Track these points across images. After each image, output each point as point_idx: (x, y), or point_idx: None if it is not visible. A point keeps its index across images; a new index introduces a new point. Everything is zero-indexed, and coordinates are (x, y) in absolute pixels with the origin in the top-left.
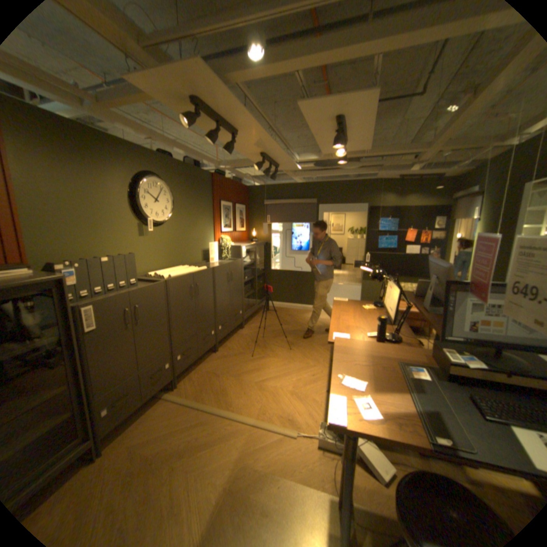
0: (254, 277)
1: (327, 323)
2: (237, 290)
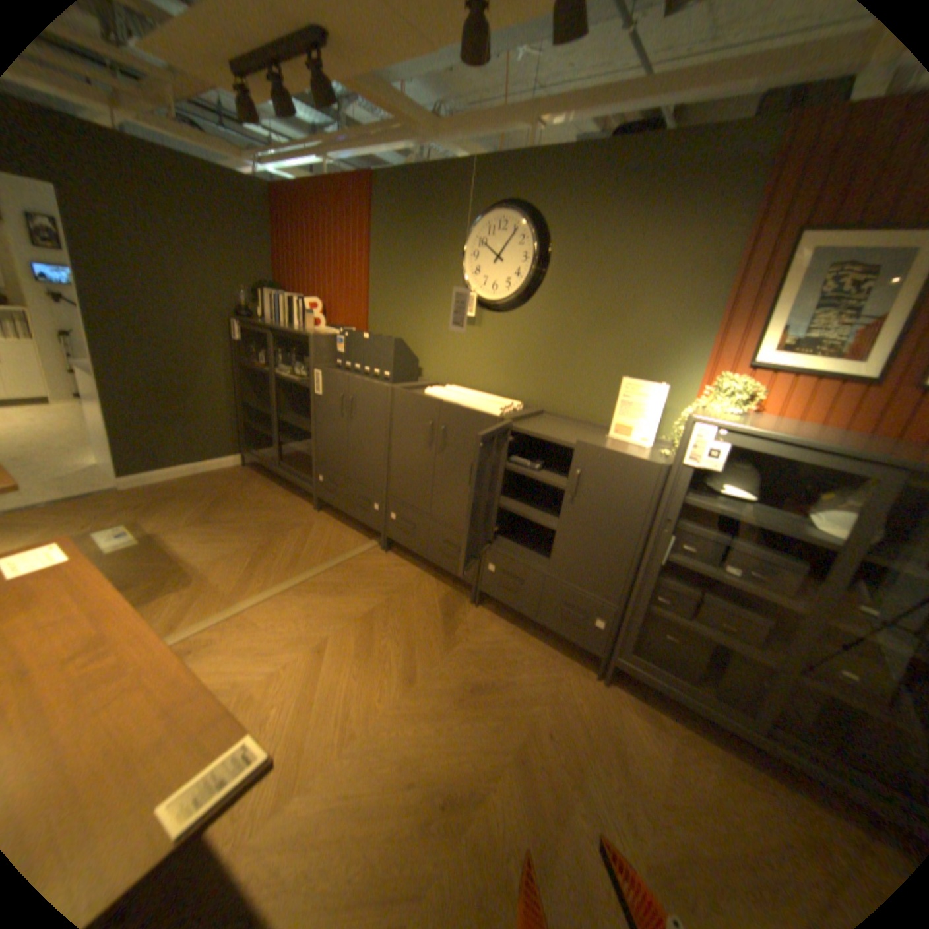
0: (805, 614)
1: None
2: (602, 549)
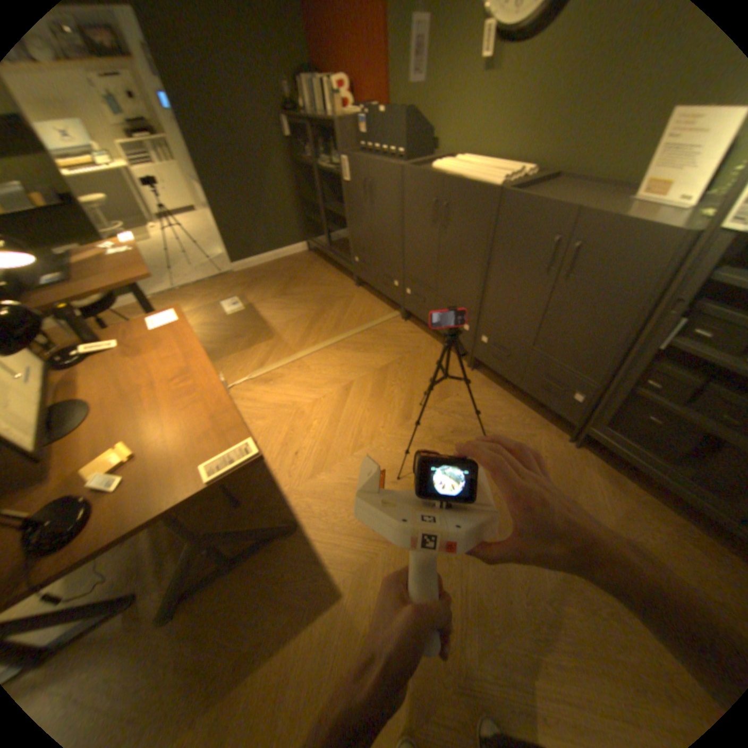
0: None
1: None
2: (593, 328)
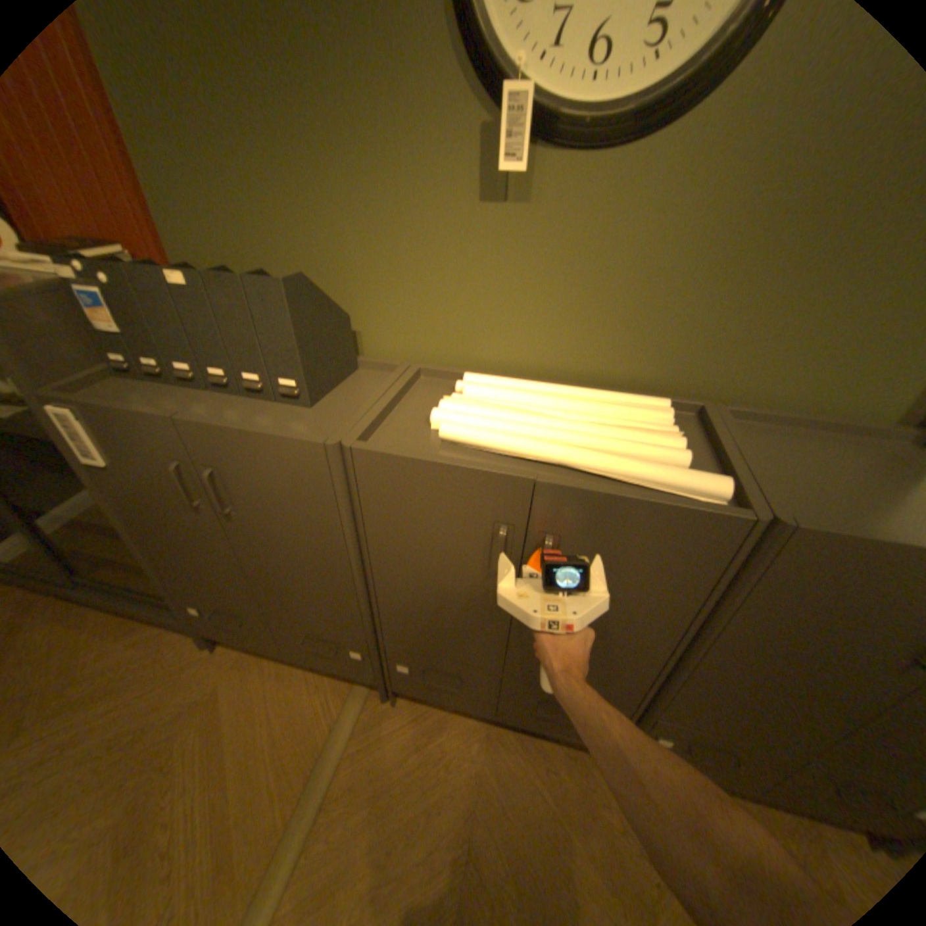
0: None
1: None
2: None
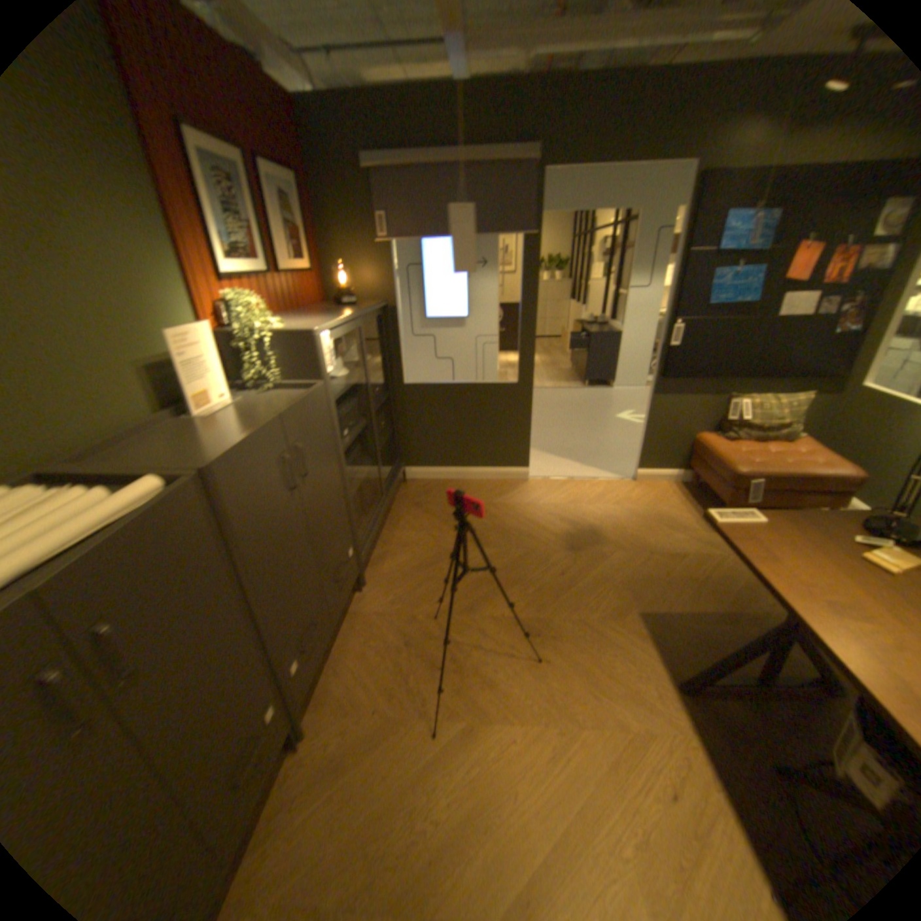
0: (368, 422)
1: (580, 520)
2: (331, 494)
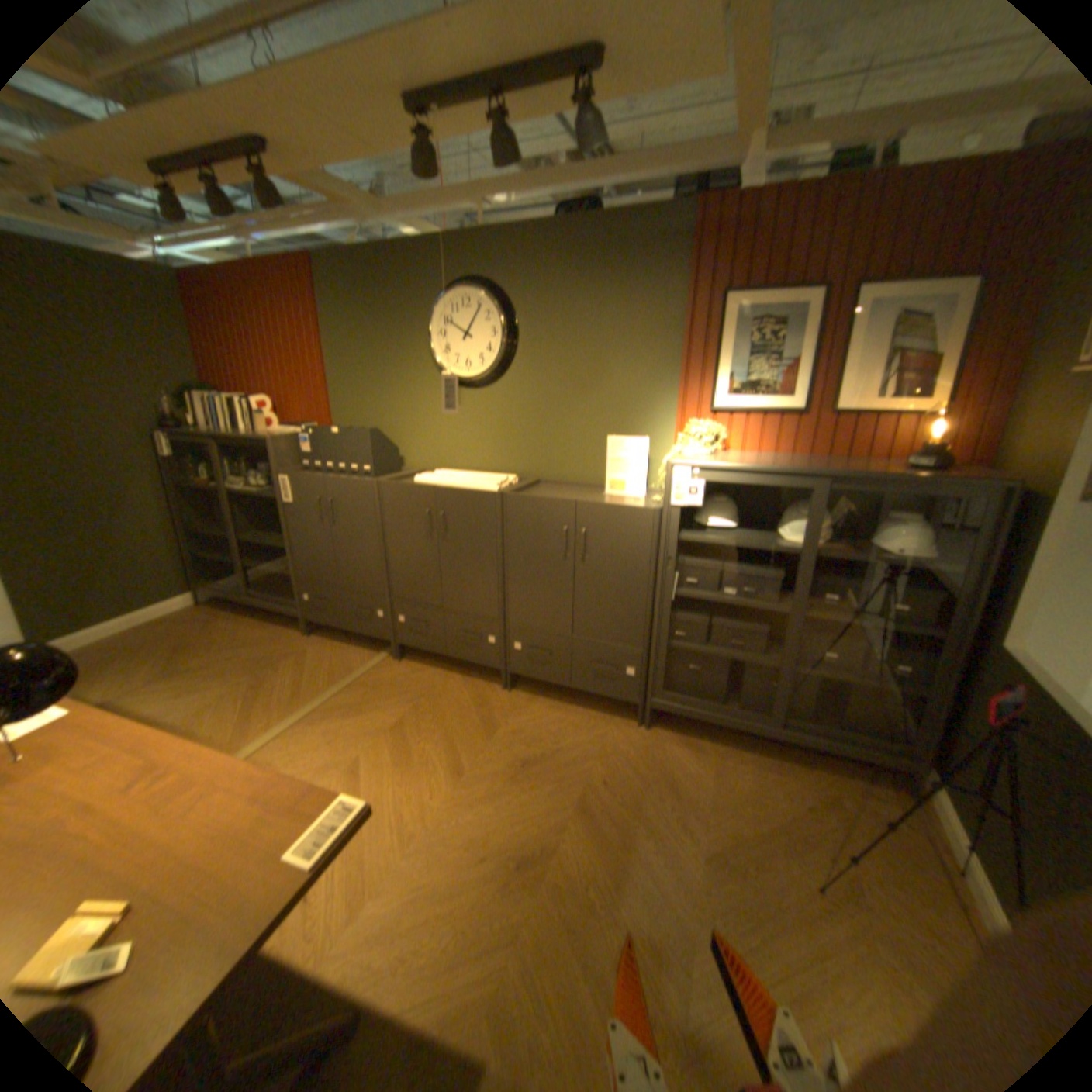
0: (788, 612)
1: None
2: (619, 599)
